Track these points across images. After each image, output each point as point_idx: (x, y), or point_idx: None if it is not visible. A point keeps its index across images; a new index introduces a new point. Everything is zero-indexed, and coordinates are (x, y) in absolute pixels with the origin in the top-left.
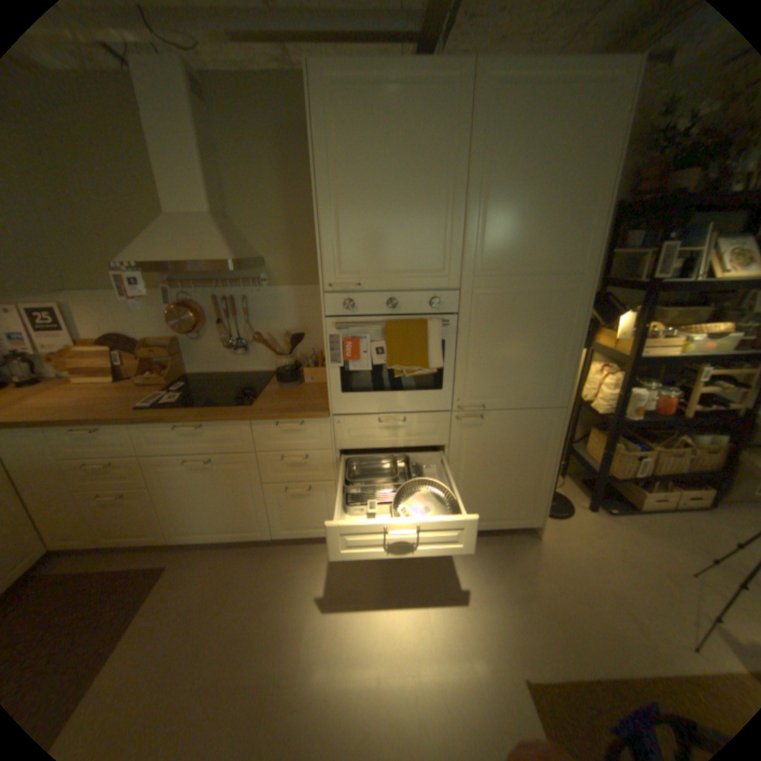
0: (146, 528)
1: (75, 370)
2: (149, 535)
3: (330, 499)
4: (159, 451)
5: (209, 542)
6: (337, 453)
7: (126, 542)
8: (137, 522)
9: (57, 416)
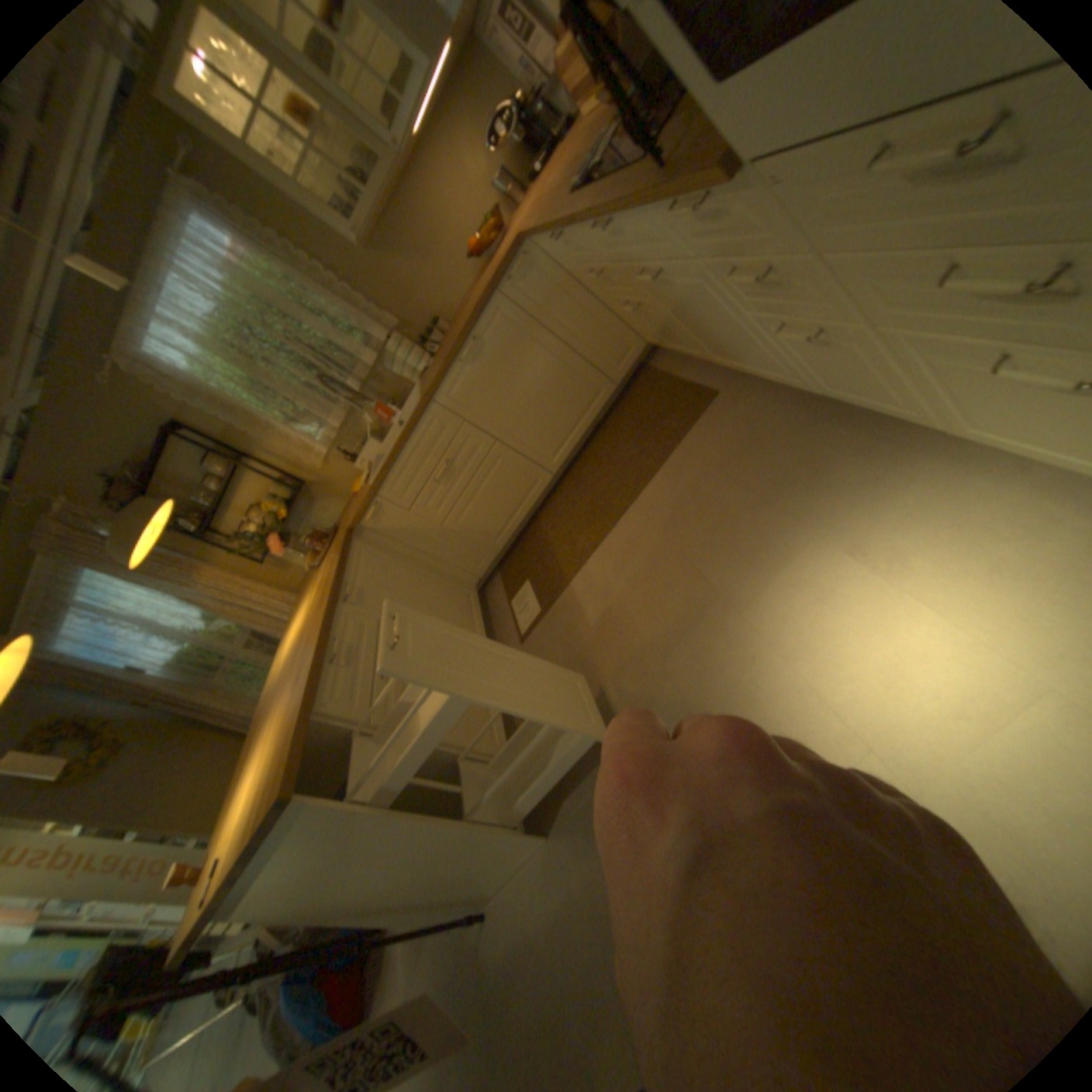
0: (687, 340)
1: (574, 91)
2: (695, 347)
3: (879, 357)
4: (616, 254)
5: (752, 371)
6: (828, 259)
7: (686, 349)
8: (674, 332)
9: (539, 216)
